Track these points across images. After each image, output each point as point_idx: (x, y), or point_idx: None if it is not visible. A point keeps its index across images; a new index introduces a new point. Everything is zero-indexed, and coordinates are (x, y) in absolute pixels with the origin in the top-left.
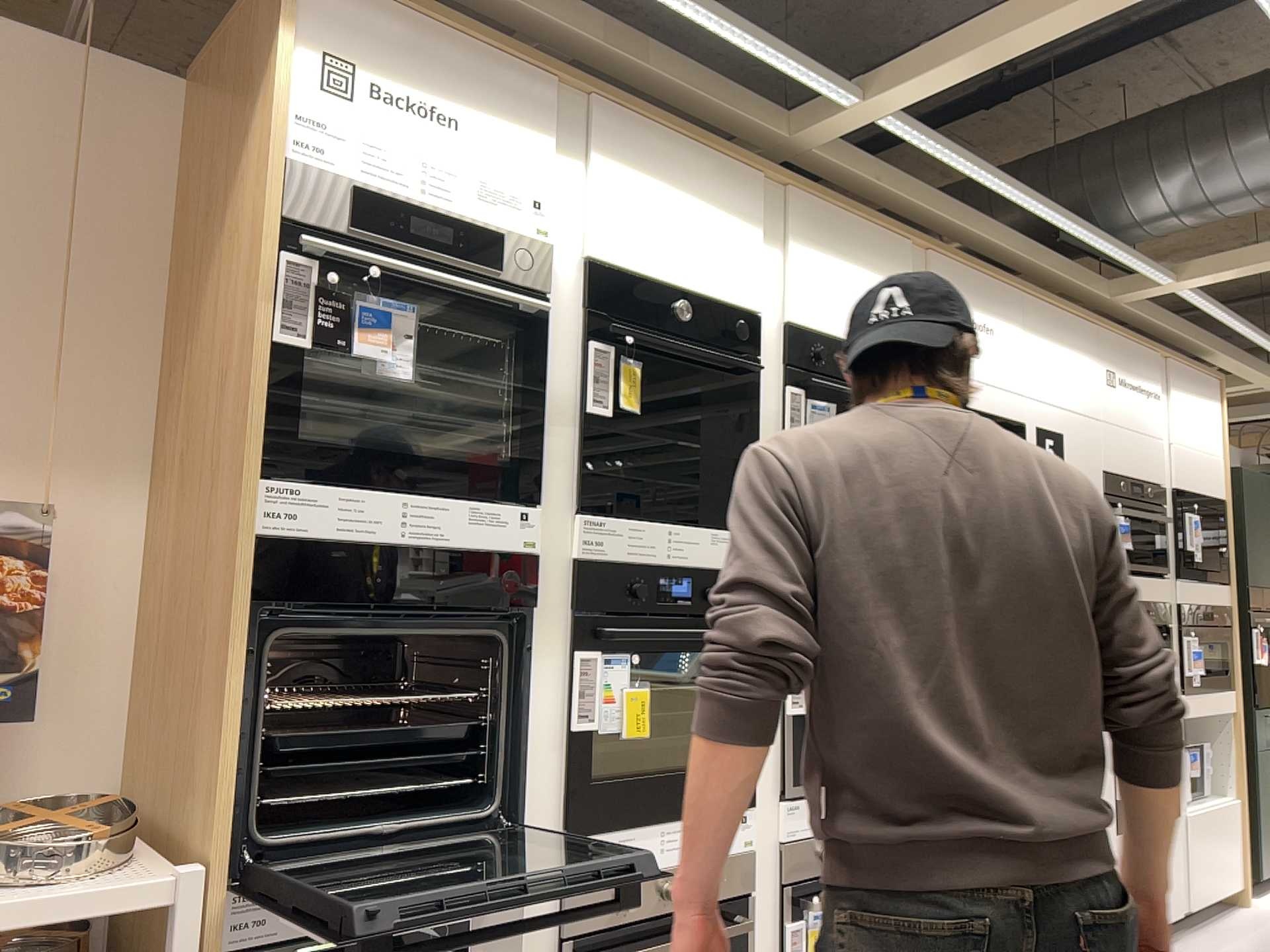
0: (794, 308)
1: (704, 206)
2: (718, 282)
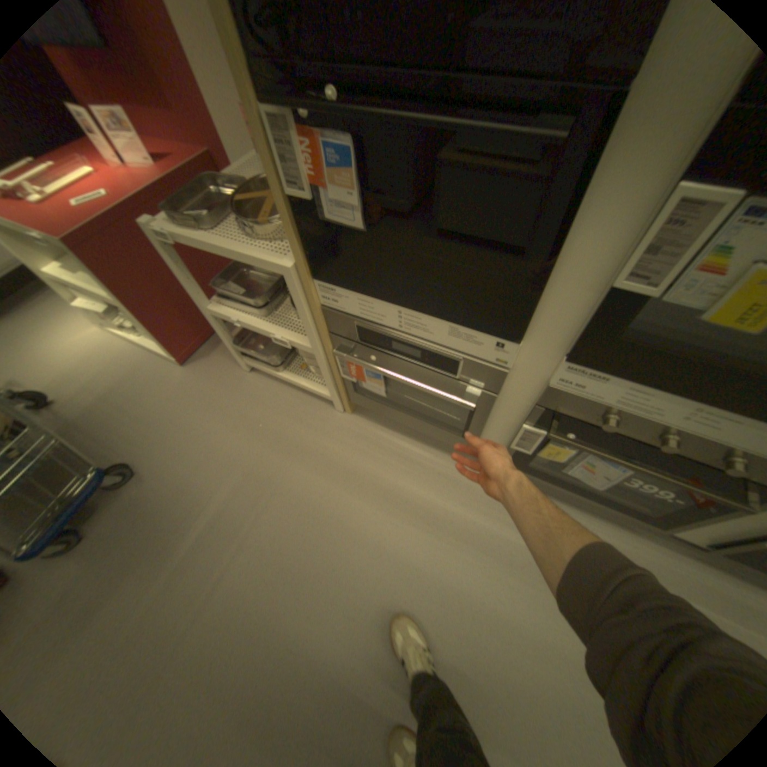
0: None
1: None
2: None
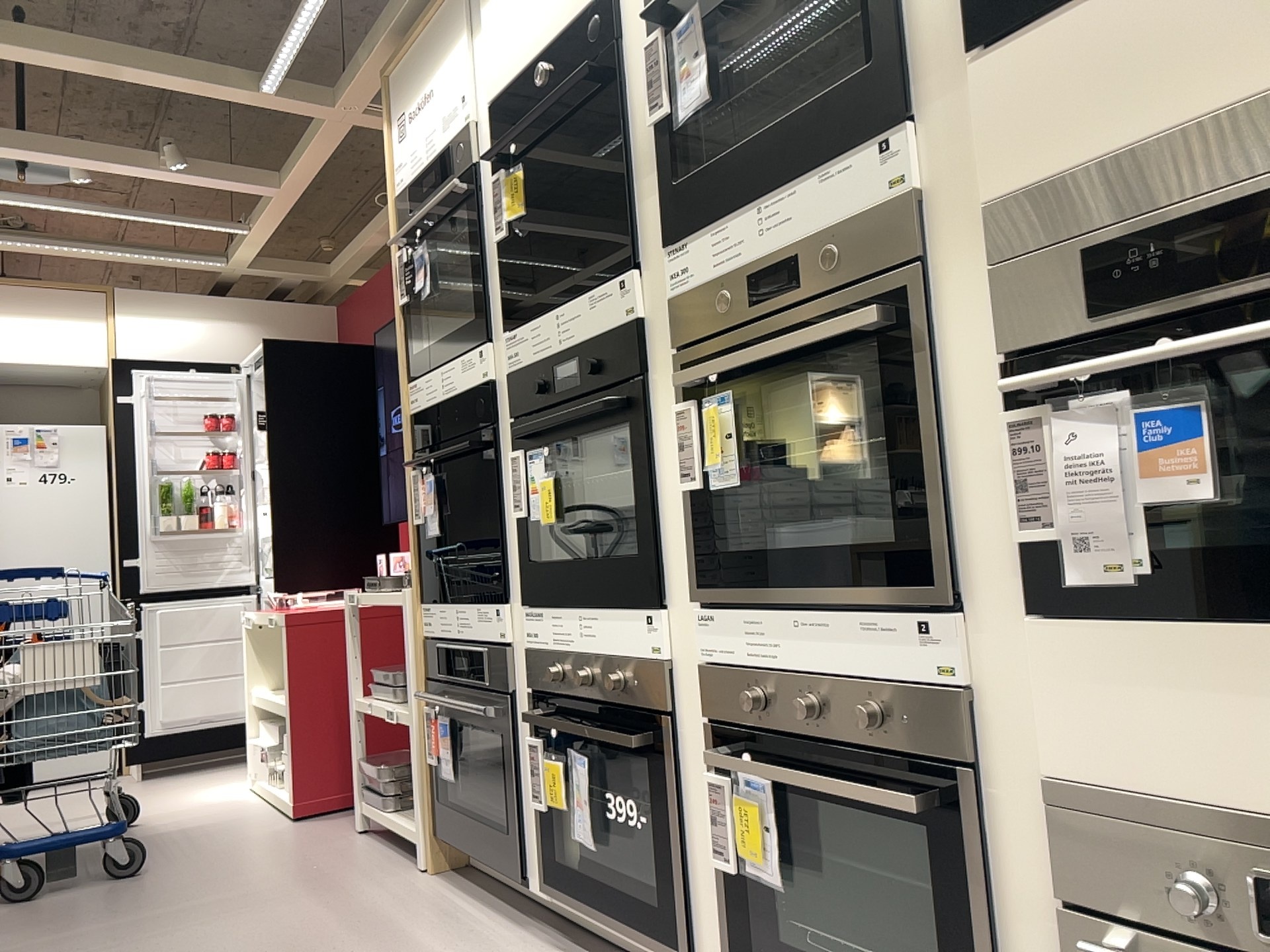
0: None
1: None
2: None
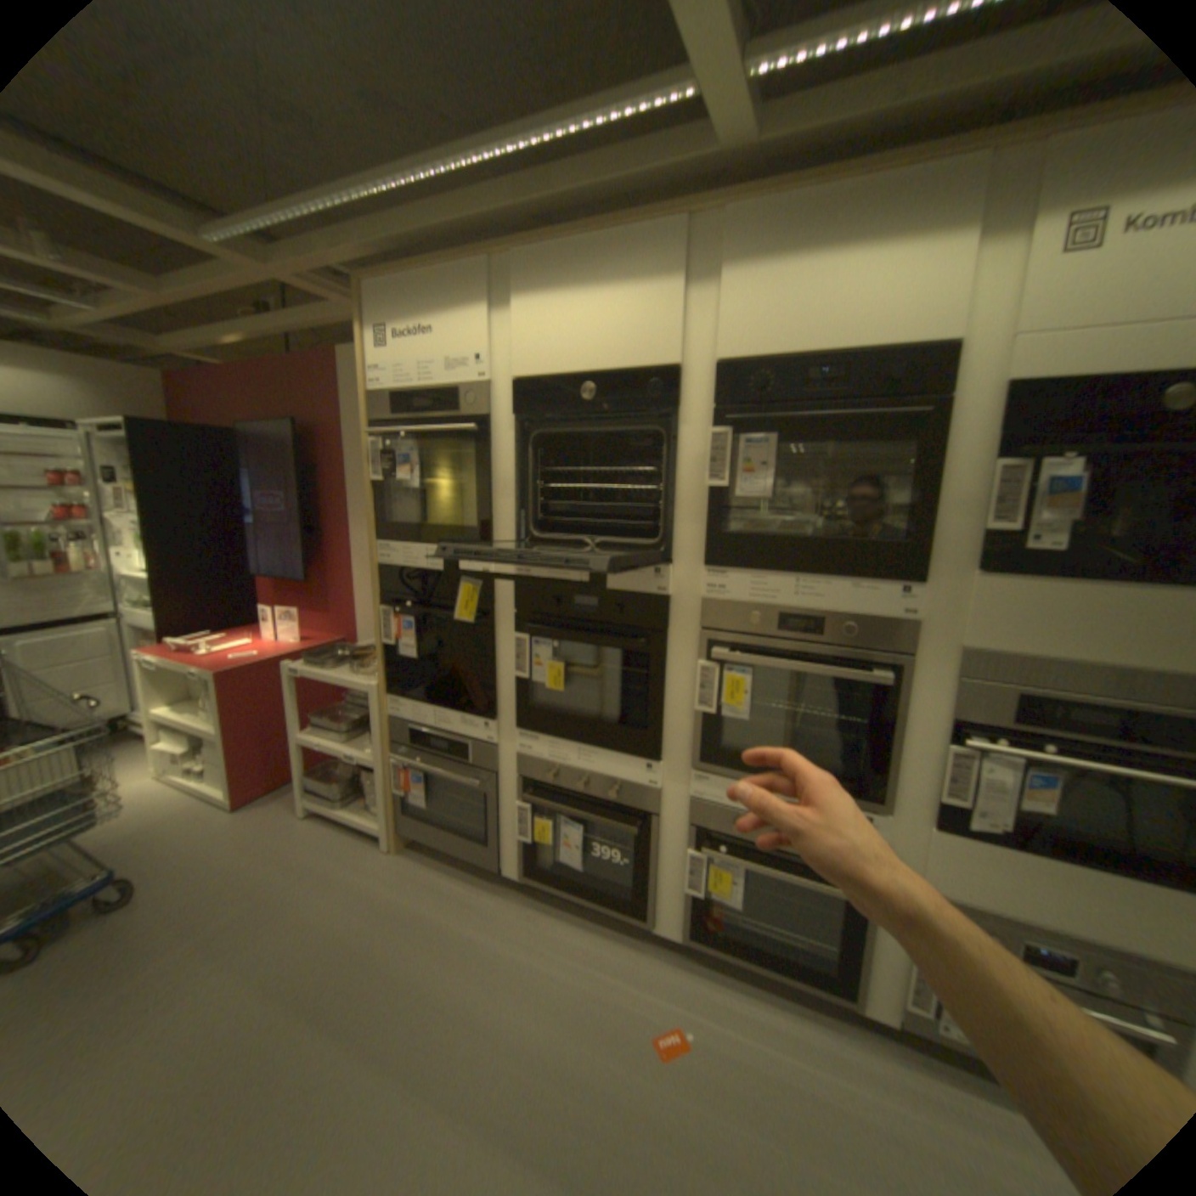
0: (732, 338)
1: (613, 280)
2: (628, 349)
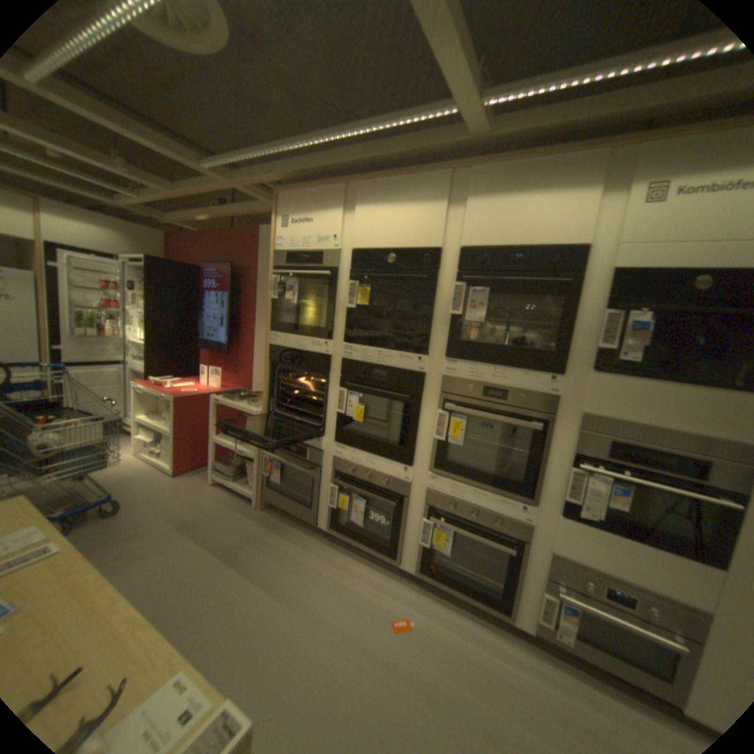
0: (470, 235)
1: (410, 201)
2: (414, 237)
